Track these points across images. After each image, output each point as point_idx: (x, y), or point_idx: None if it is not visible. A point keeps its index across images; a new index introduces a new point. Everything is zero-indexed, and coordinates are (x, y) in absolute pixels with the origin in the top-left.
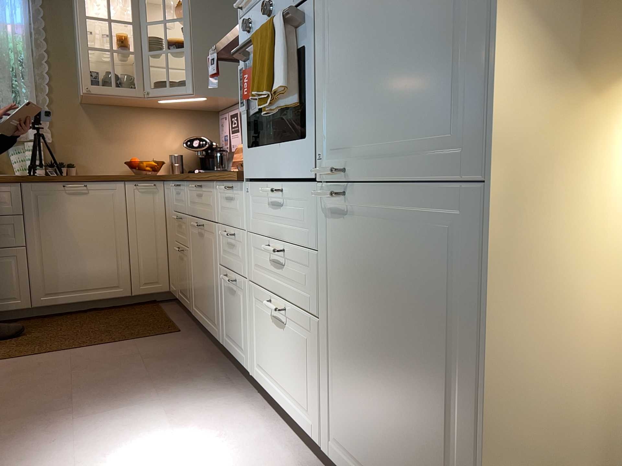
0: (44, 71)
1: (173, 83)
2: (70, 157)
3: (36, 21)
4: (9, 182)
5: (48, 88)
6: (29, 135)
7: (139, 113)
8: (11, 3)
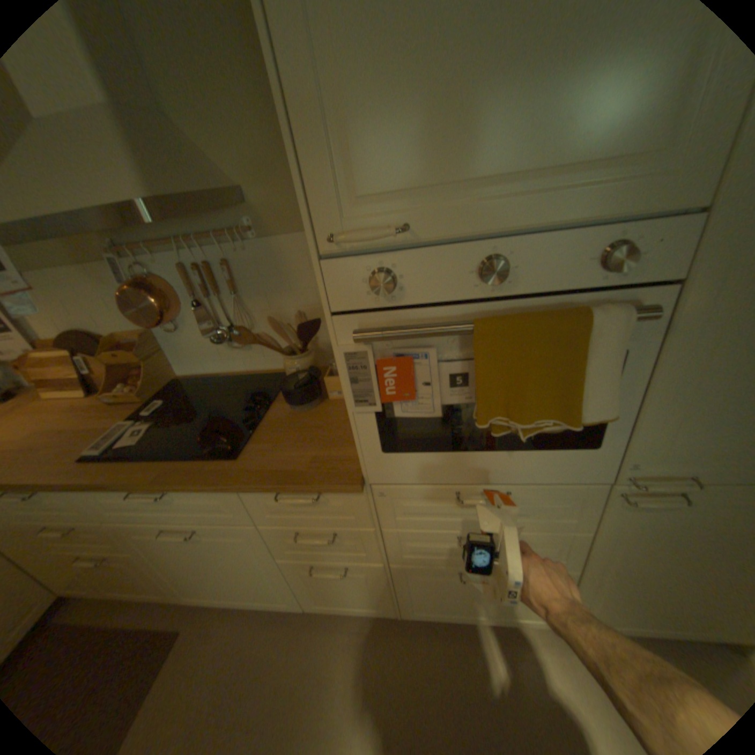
0: None
1: None
2: None
3: None
4: None
5: None
6: None
7: None
8: None
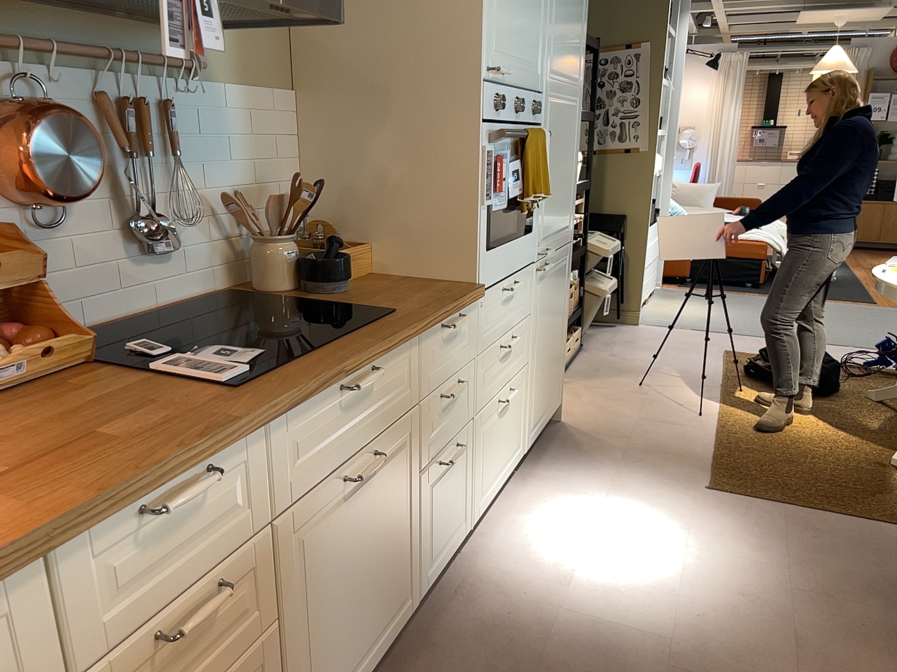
0: None
1: None
2: None
3: None
4: None
5: None
6: None
7: None
8: None
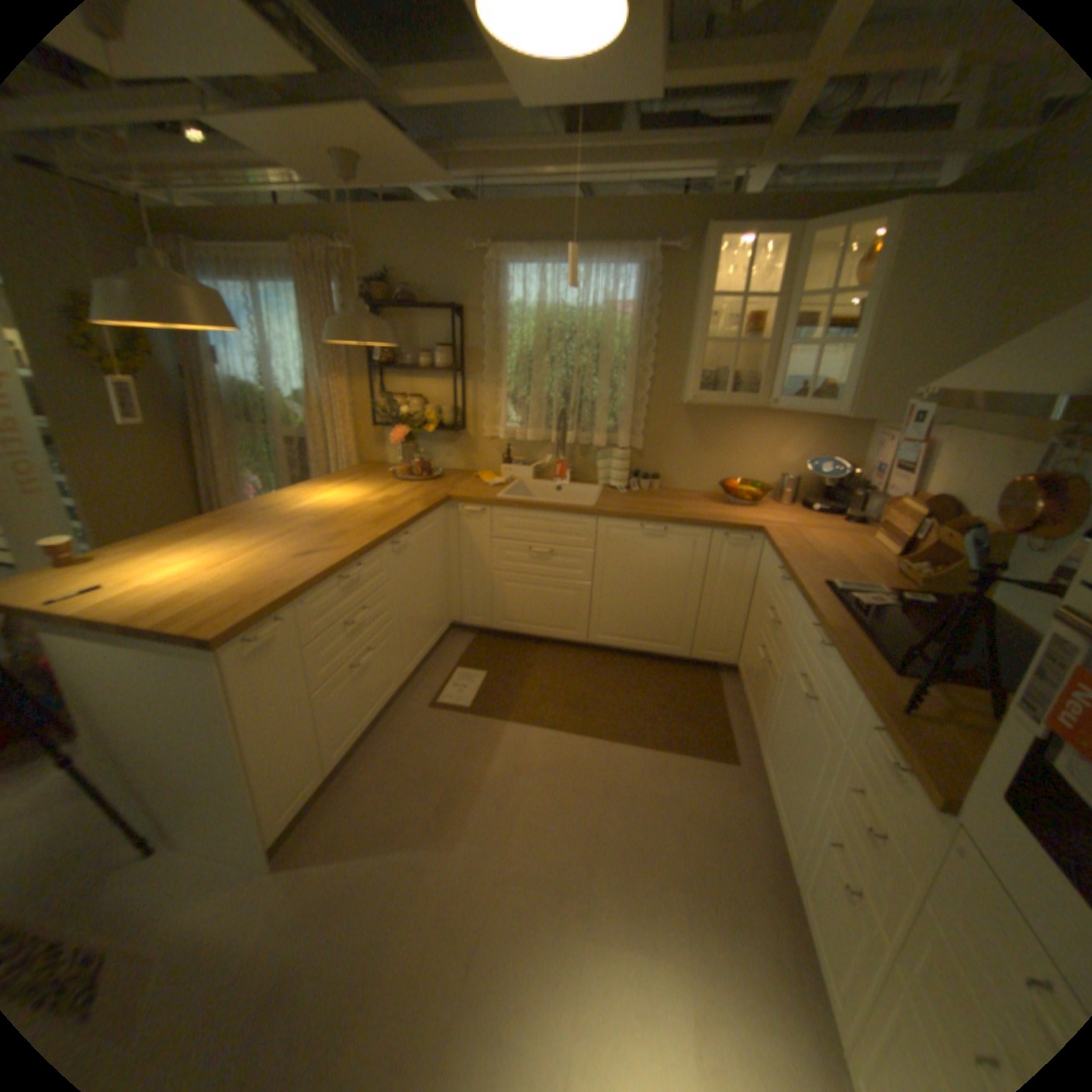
0: (649, 363)
1: (817, 381)
2: (657, 465)
3: (652, 296)
4: (588, 515)
5: (649, 384)
6: (619, 441)
7: (754, 413)
8: (627, 276)
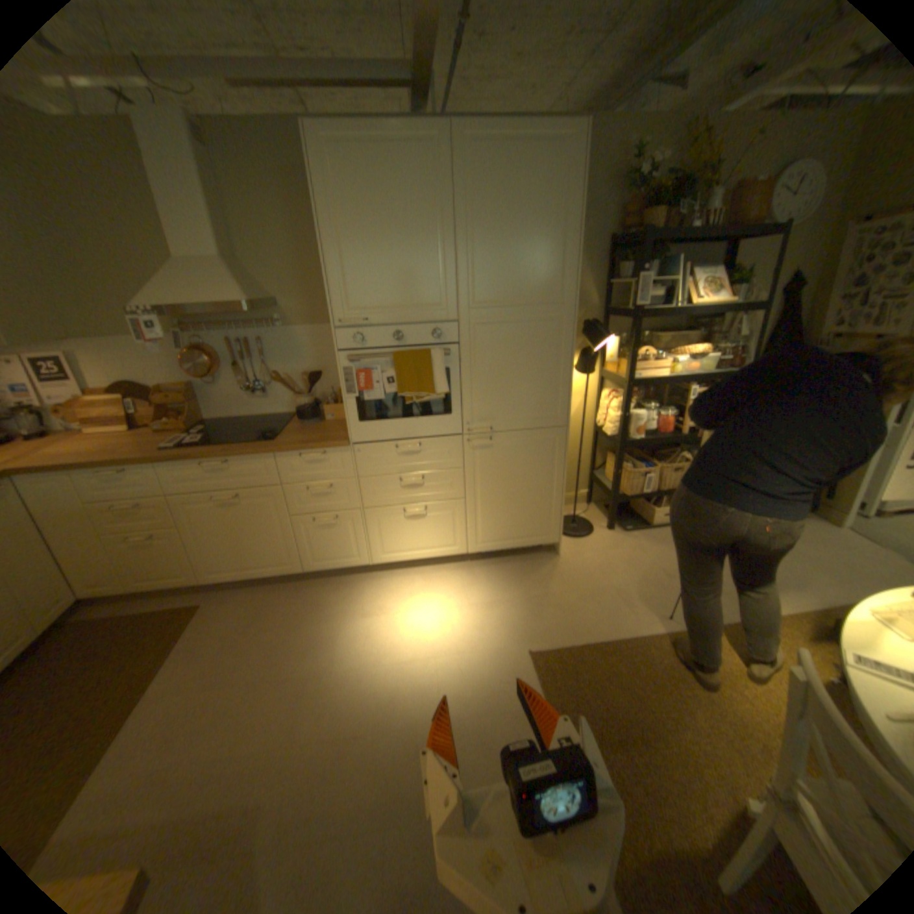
0: None
1: None
2: None
3: None
4: None
5: None
6: None
7: None
8: None
